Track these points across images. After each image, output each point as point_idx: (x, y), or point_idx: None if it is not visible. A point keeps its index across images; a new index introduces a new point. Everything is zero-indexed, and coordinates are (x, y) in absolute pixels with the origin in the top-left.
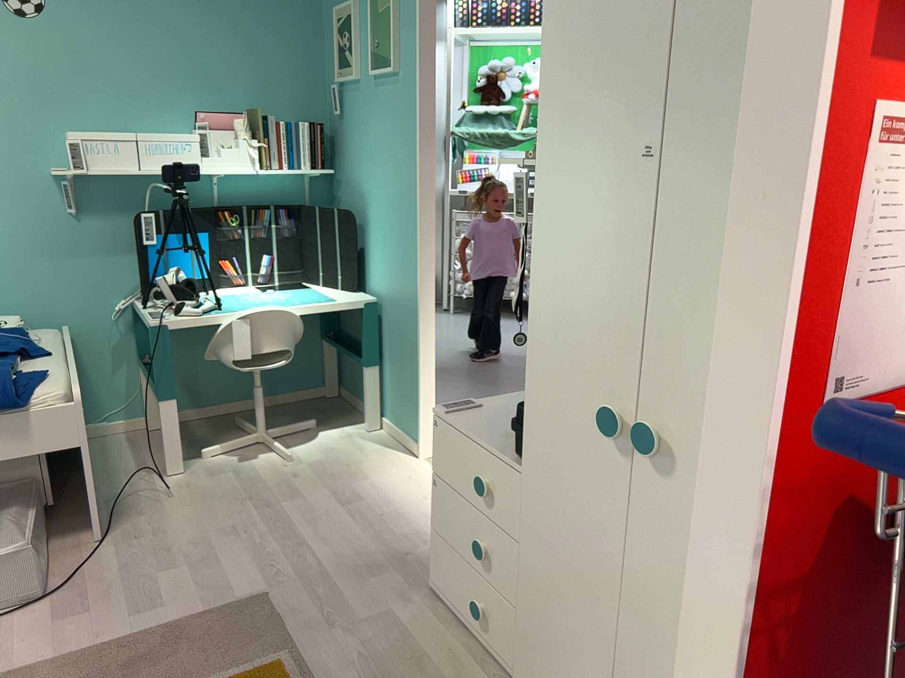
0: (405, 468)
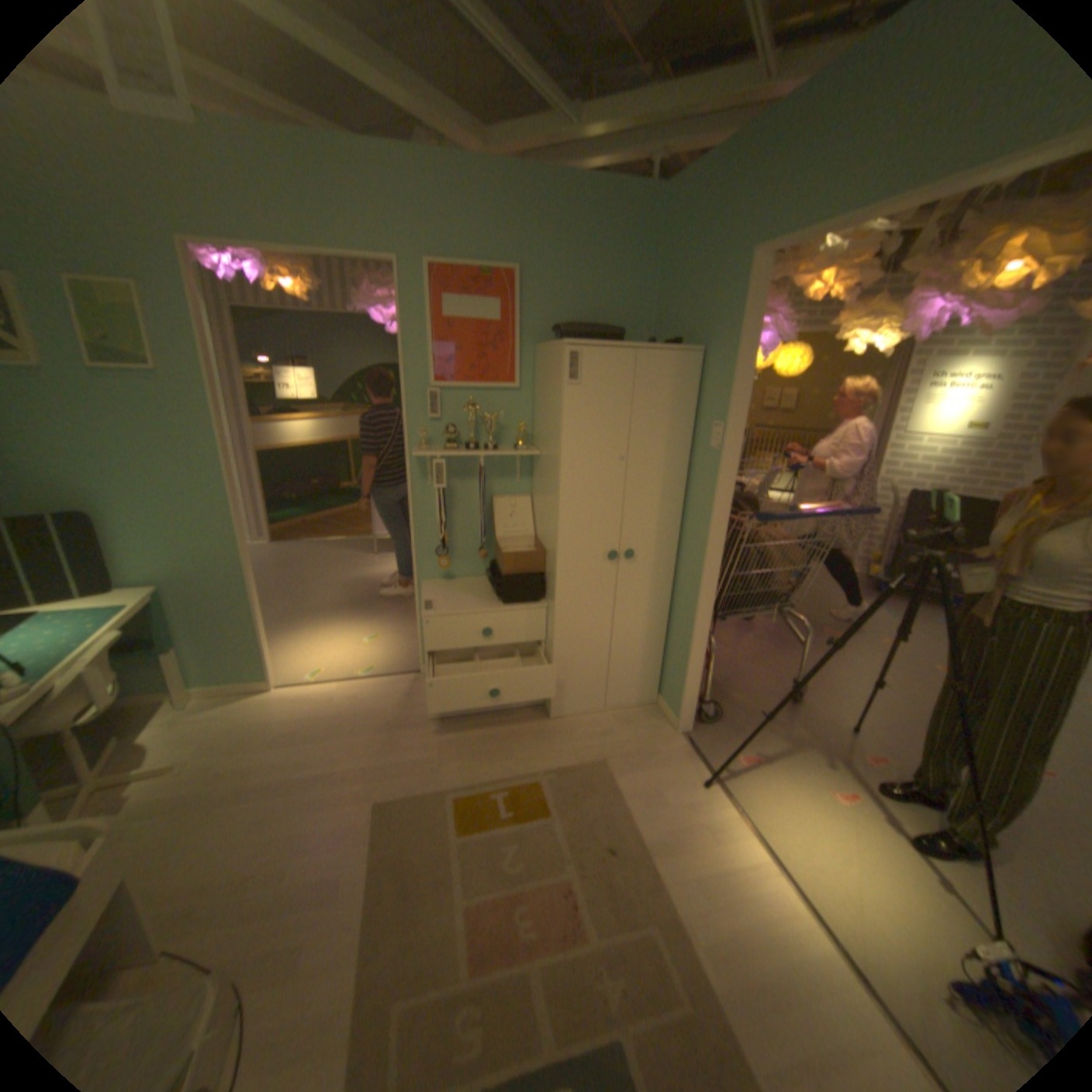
0: (274, 702)
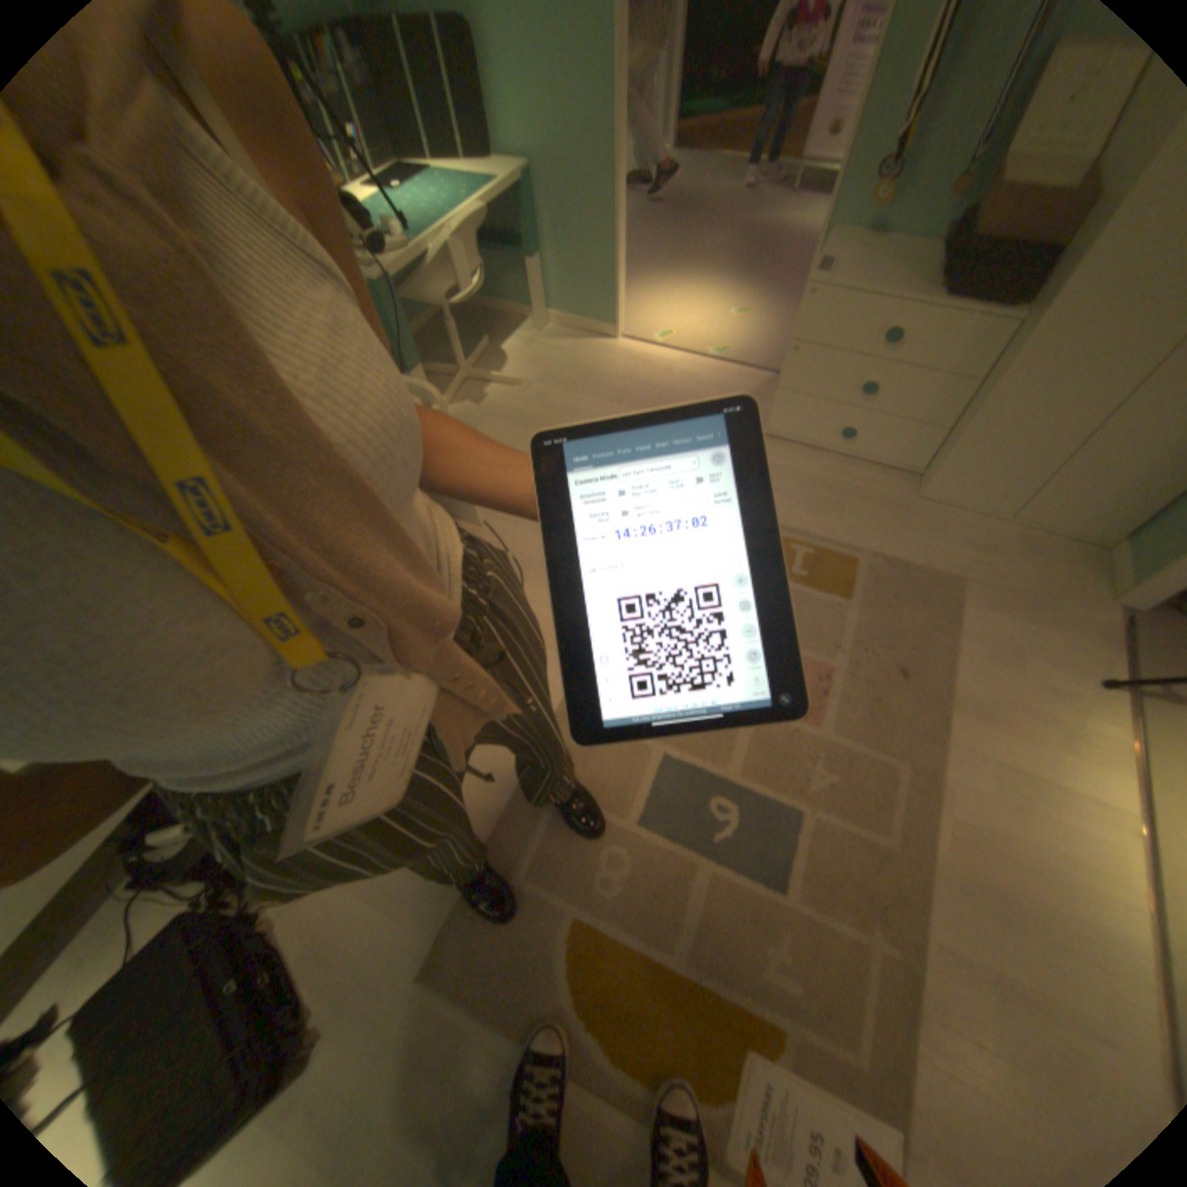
0: (616, 352)
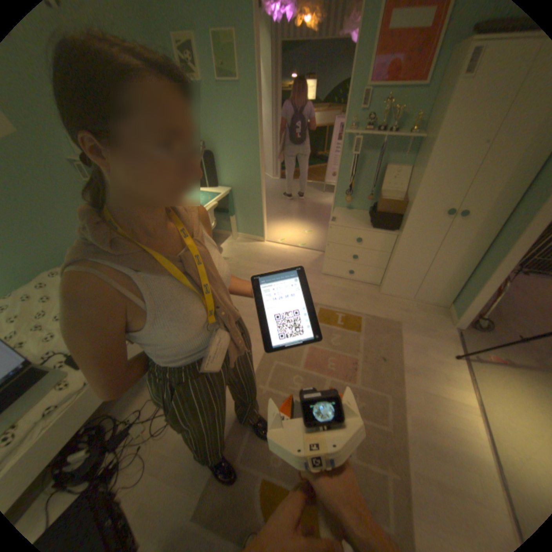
0: (264, 246)
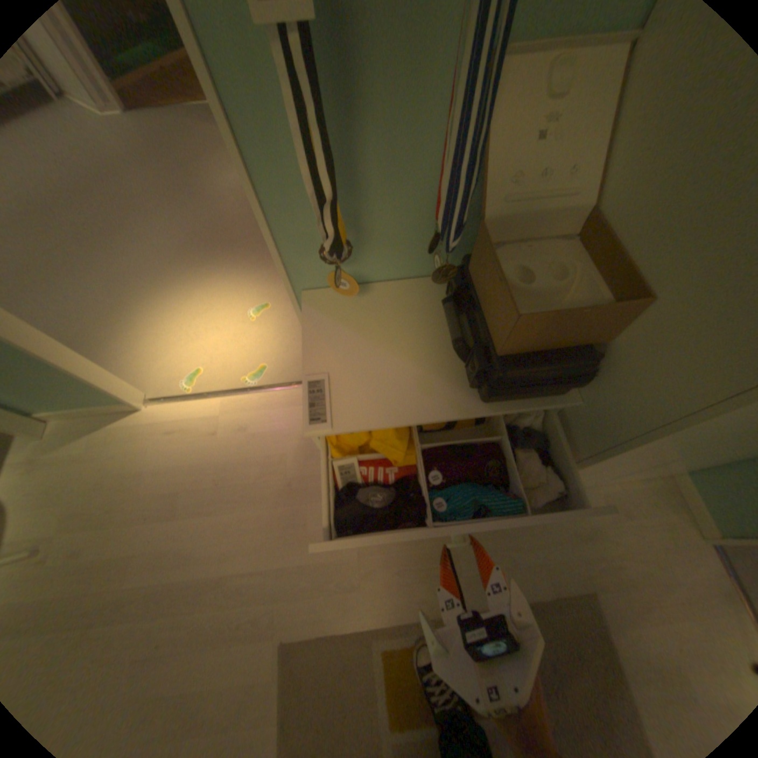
0: (145, 430)
